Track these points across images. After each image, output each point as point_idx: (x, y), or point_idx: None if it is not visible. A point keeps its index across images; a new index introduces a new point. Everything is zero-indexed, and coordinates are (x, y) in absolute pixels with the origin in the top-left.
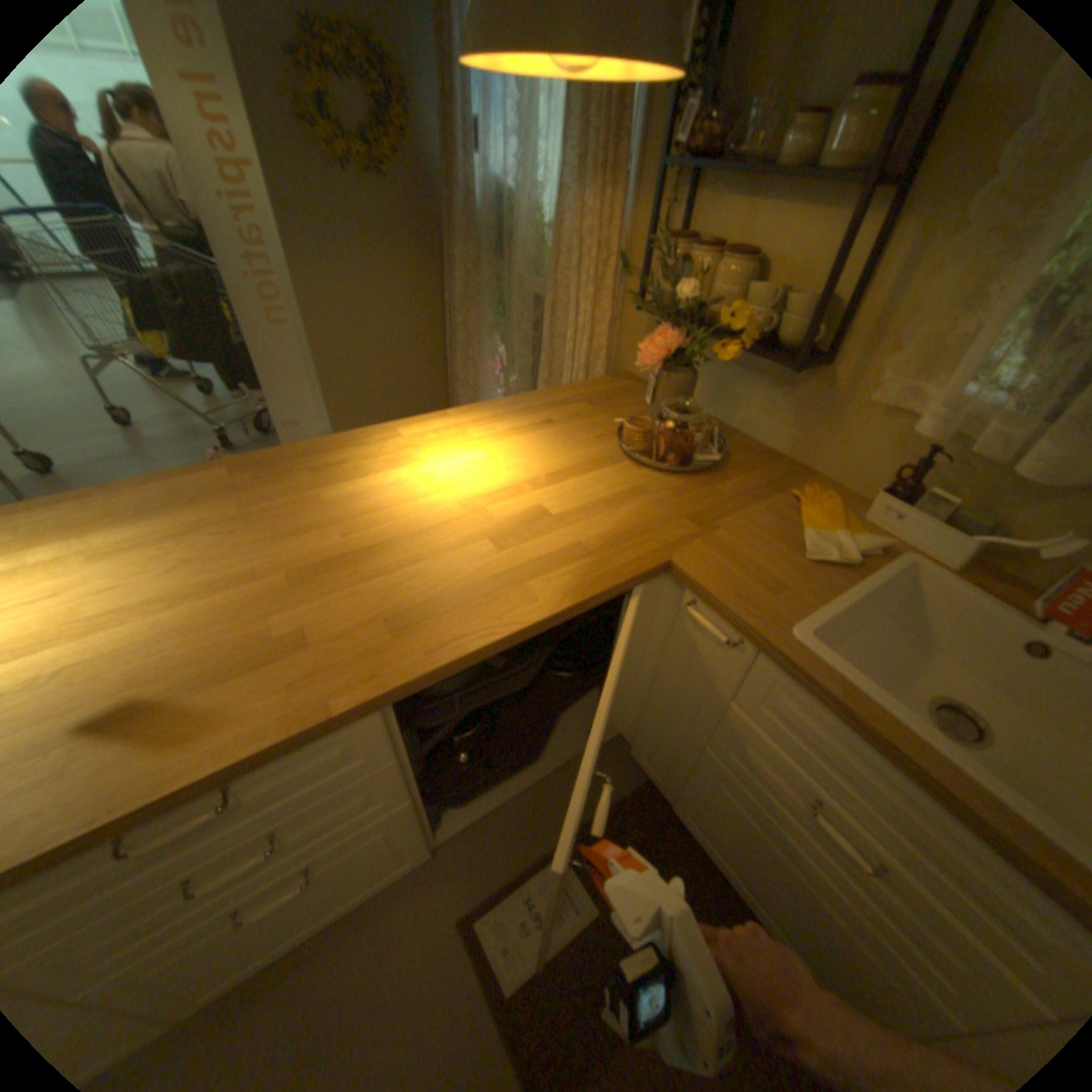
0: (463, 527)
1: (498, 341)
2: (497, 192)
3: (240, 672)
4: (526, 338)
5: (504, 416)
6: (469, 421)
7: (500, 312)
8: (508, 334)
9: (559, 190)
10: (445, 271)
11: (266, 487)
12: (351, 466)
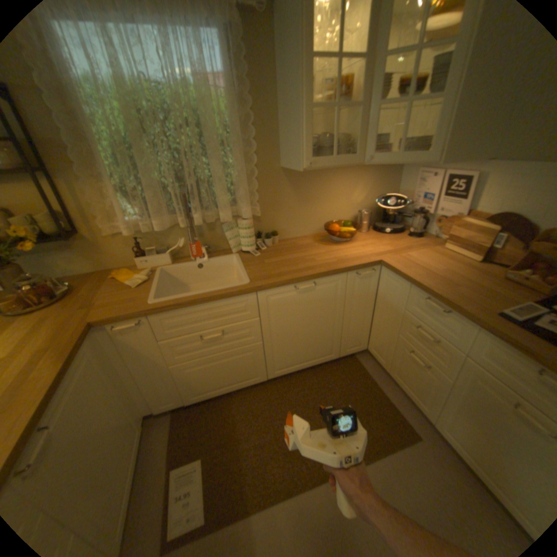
0: None
1: None
2: None
3: None
4: None
5: None
6: None
7: None
8: None
9: None
10: None
11: None
12: None
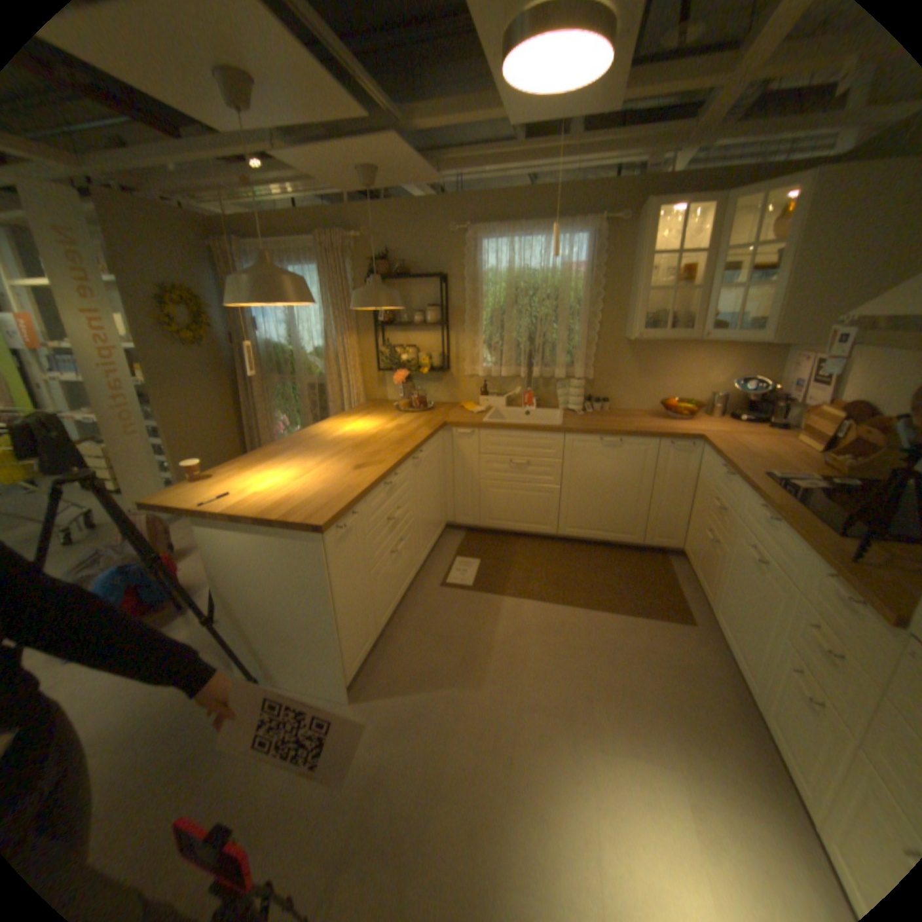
0: (383, 432)
1: (282, 413)
2: (272, 345)
3: (373, 457)
4: (307, 404)
5: (350, 416)
6: (340, 419)
7: (280, 398)
8: (288, 408)
9: (324, 340)
10: (231, 388)
11: (301, 444)
12: (321, 434)
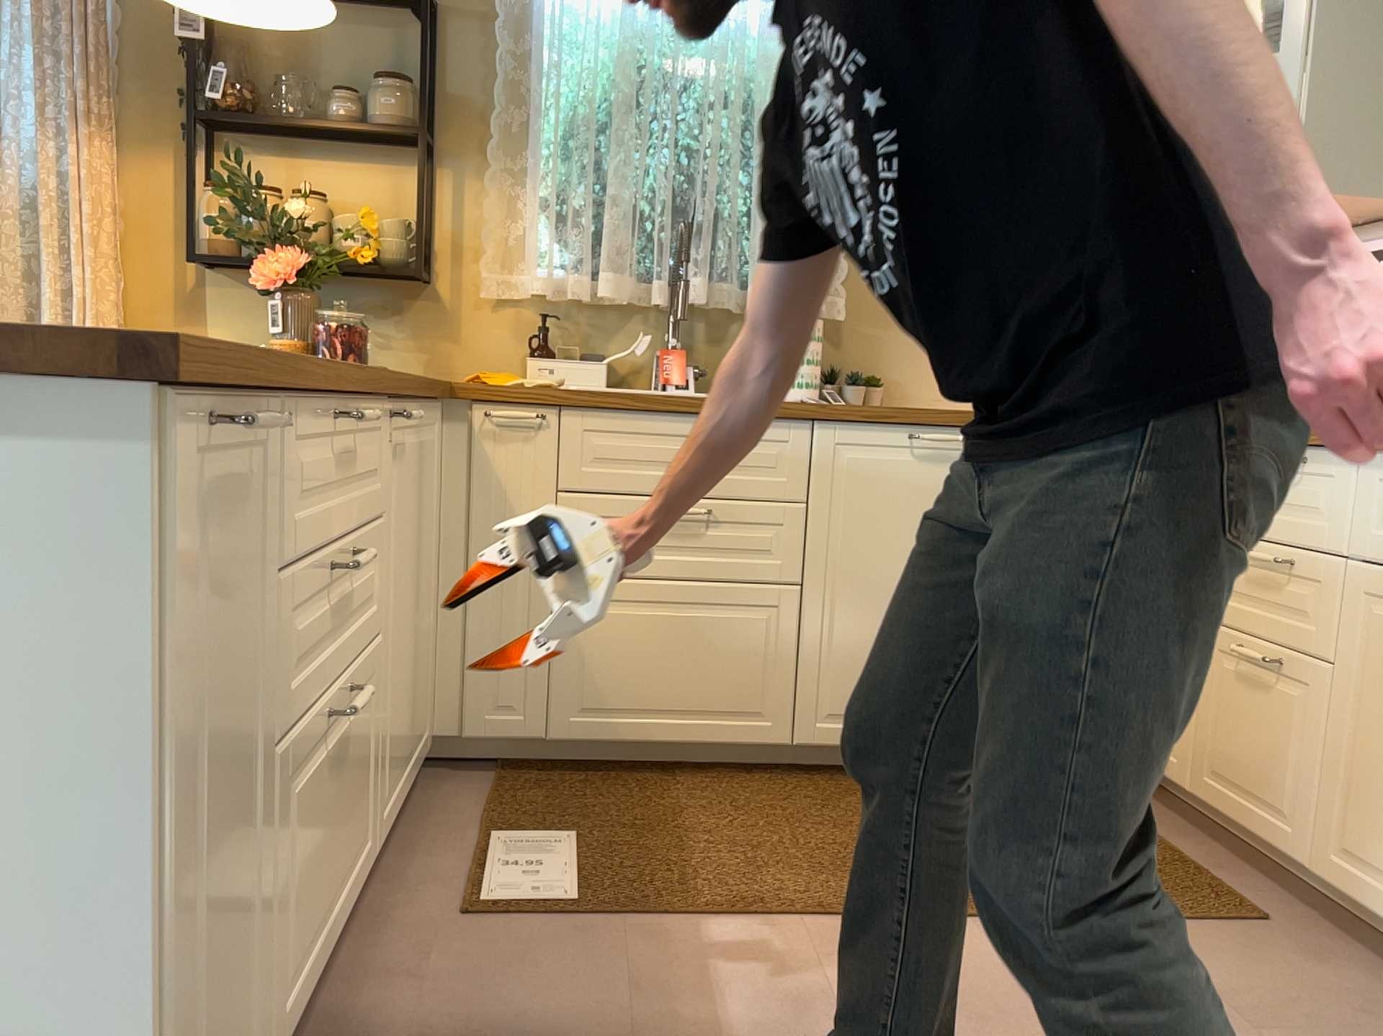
0: None
1: None
2: None
3: None
4: None
5: None
6: None
7: None
8: None
9: None
10: None
11: None
12: None
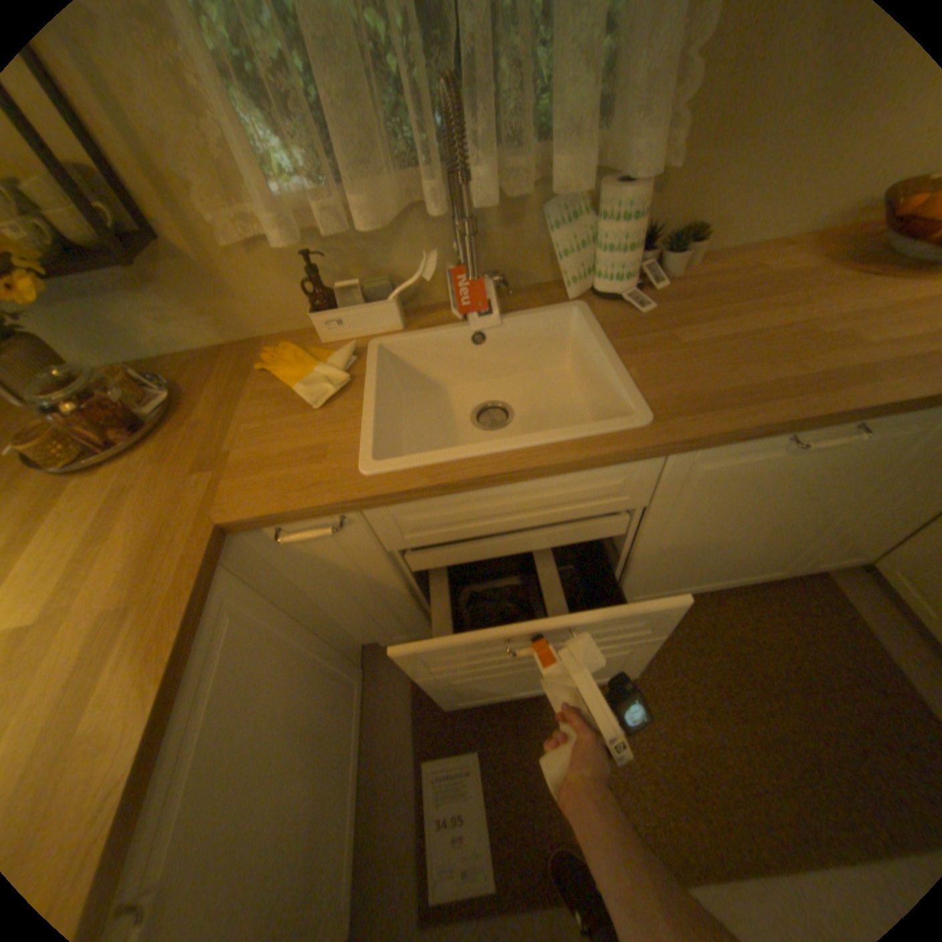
0: None
1: None
2: None
3: None
4: None
5: None
6: None
7: None
8: None
9: None
10: None
11: None
12: None
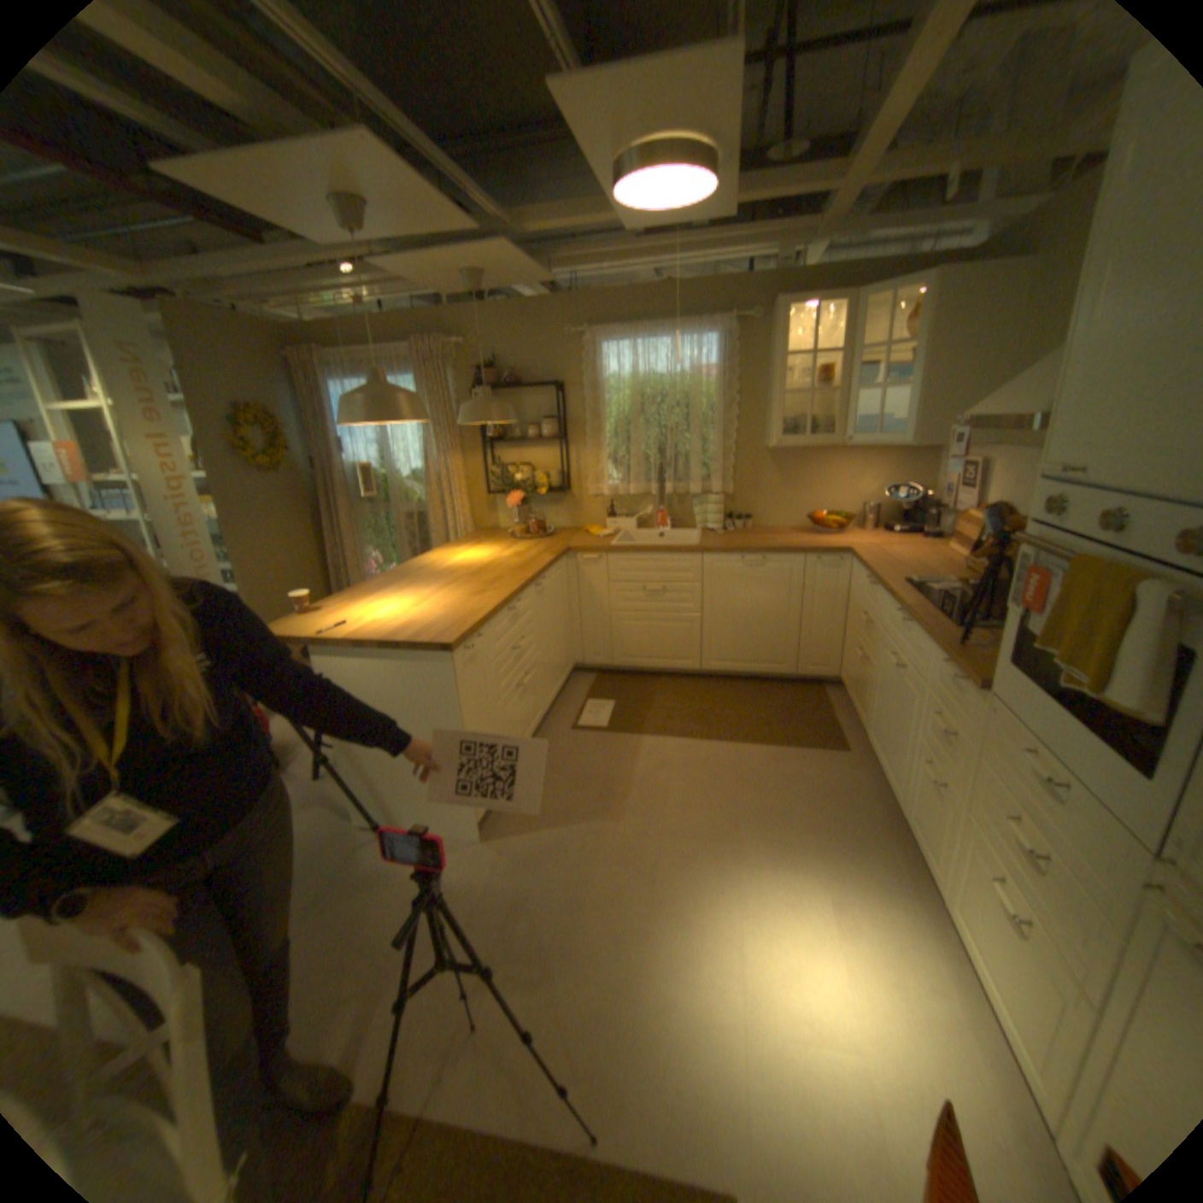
0: (499, 560)
1: (374, 549)
2: (361, 469)
3: (493, 583)
4: (404, 536)
5: (459, 546)
6: (448, 550)
7: (371, 532)
8: (380, 543)
9: (424, 461)
10: (312, 521)
11: (410, 575)
12: (430, 565)
